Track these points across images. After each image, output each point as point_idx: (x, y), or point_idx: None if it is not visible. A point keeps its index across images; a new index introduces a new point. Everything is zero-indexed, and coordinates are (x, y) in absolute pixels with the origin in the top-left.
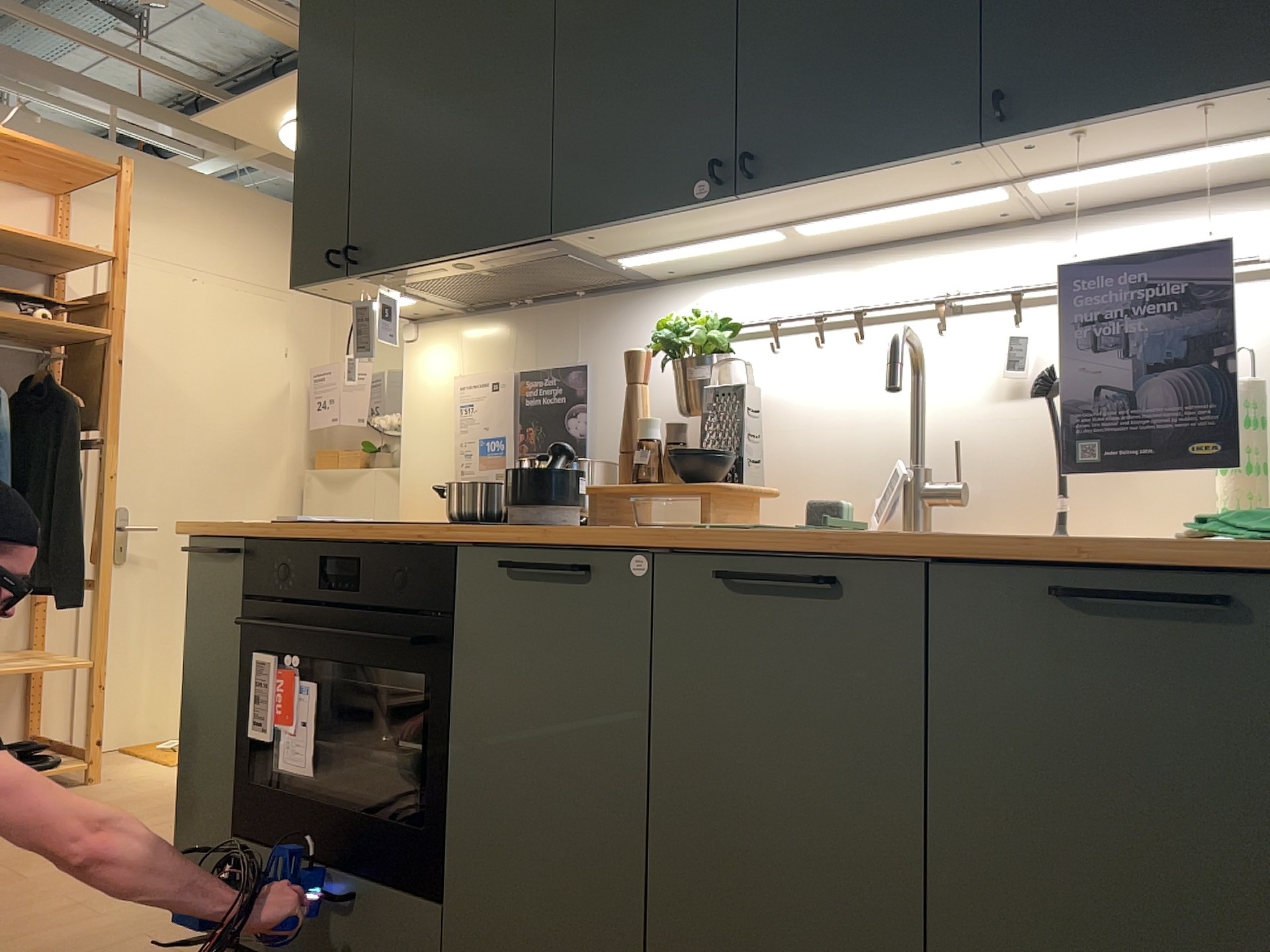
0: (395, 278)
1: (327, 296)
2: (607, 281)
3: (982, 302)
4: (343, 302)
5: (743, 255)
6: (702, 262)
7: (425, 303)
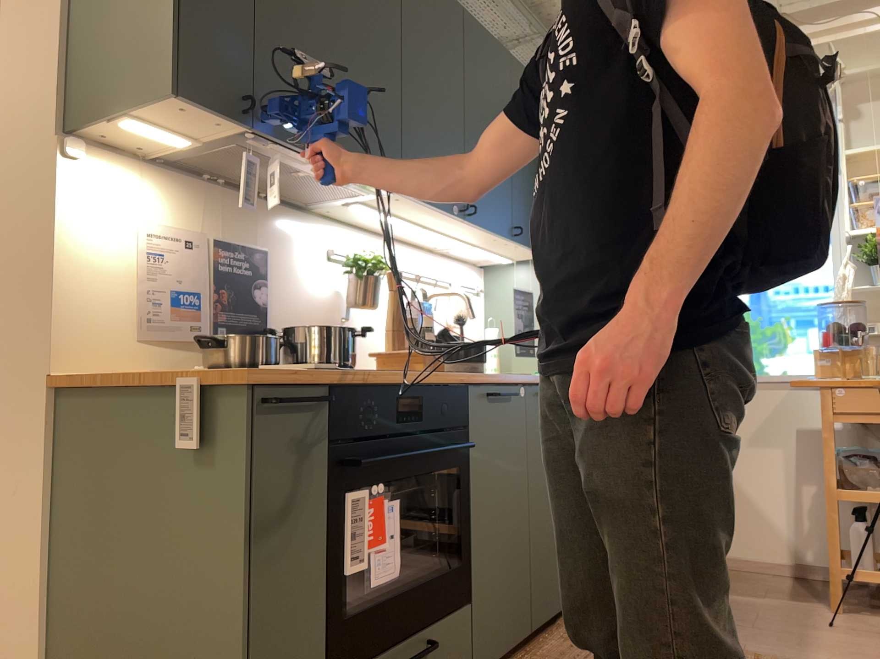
0: (265, 146)
1: (158, 107)
2: (291, 198)
3: (424, 278)
4: (132, 112)
5: (363, 219)
6: (345, 214)
7: (166, 146)
